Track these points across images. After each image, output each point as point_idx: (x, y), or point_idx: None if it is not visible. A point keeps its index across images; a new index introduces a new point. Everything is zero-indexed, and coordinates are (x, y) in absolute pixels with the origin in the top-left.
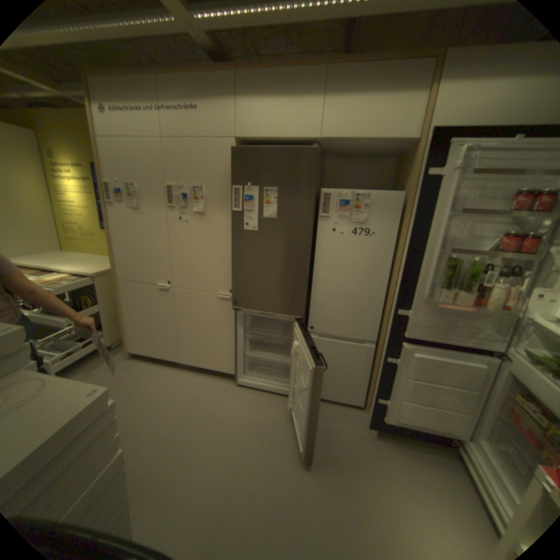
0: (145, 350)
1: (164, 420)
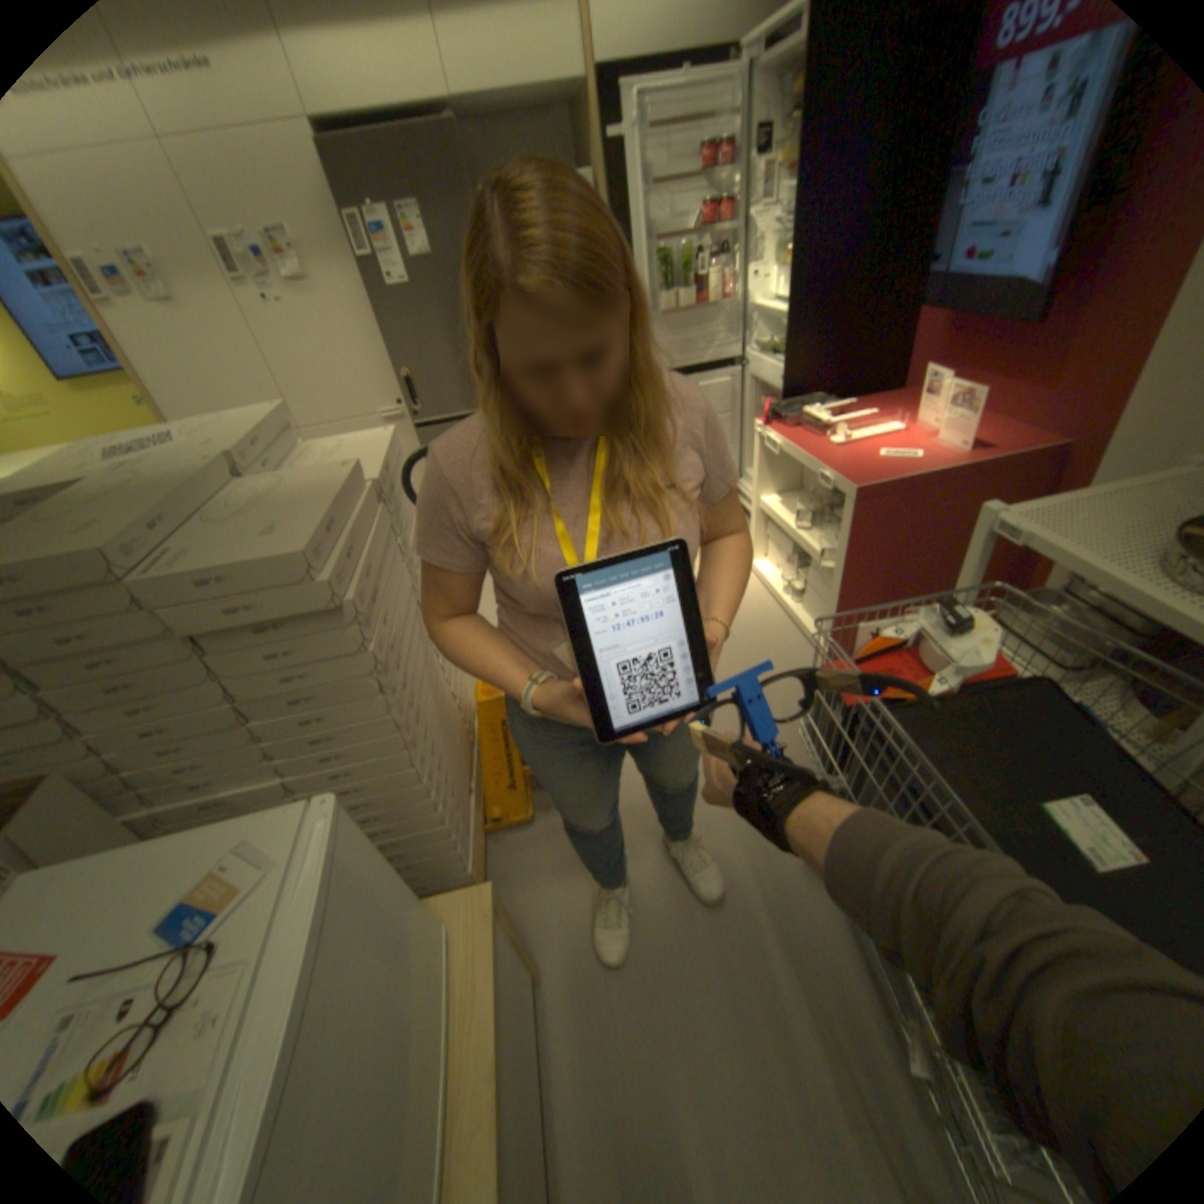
0: None
1: None
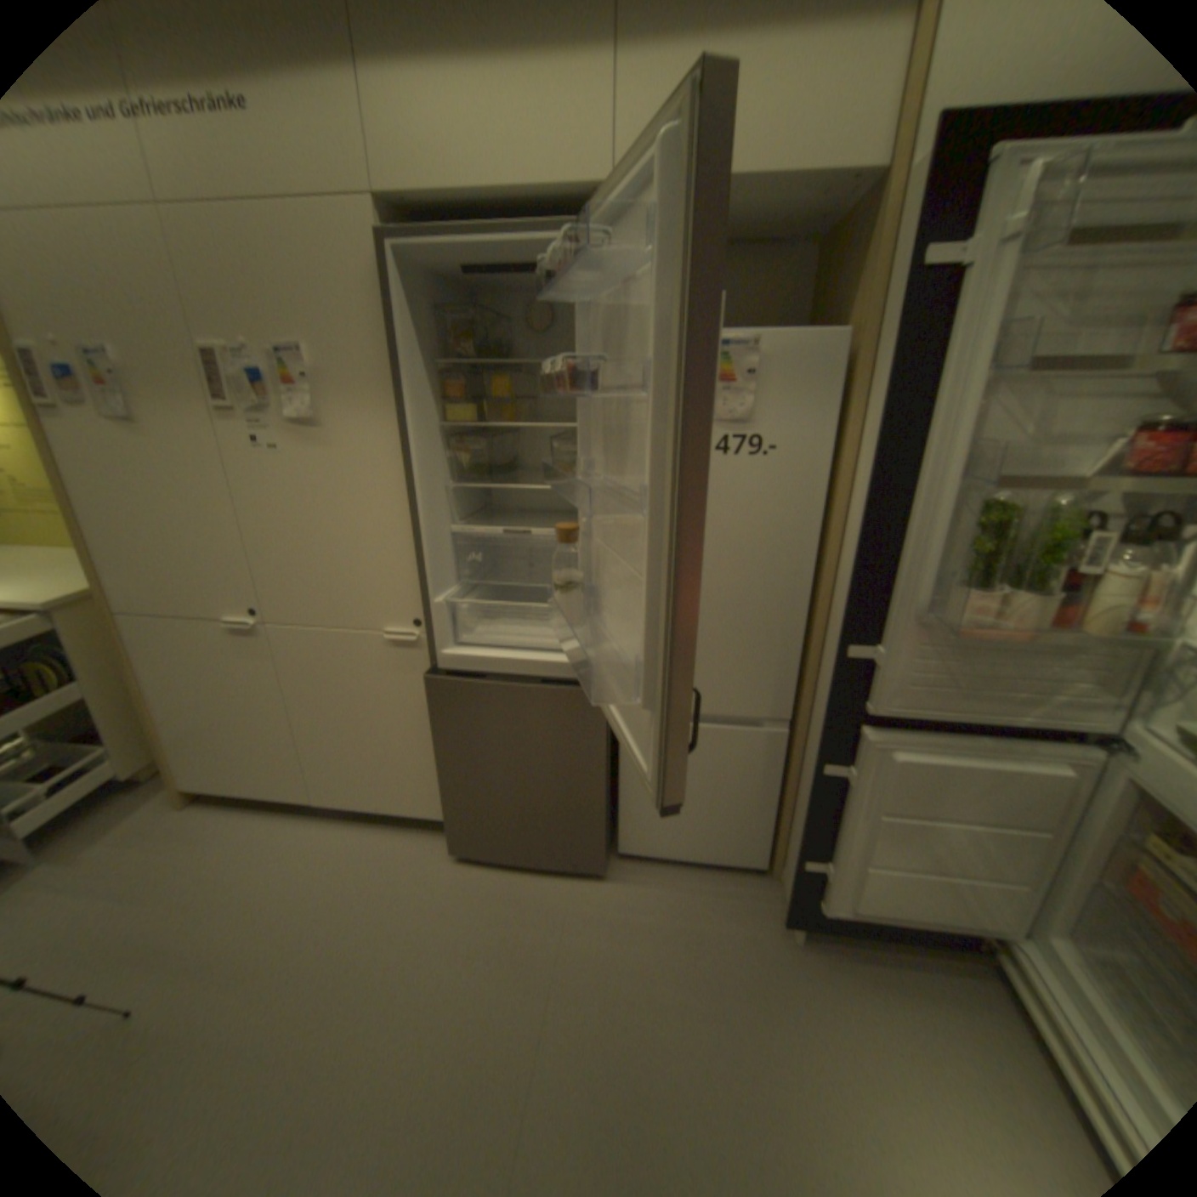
0: (221, 784)
1: (274, 969)
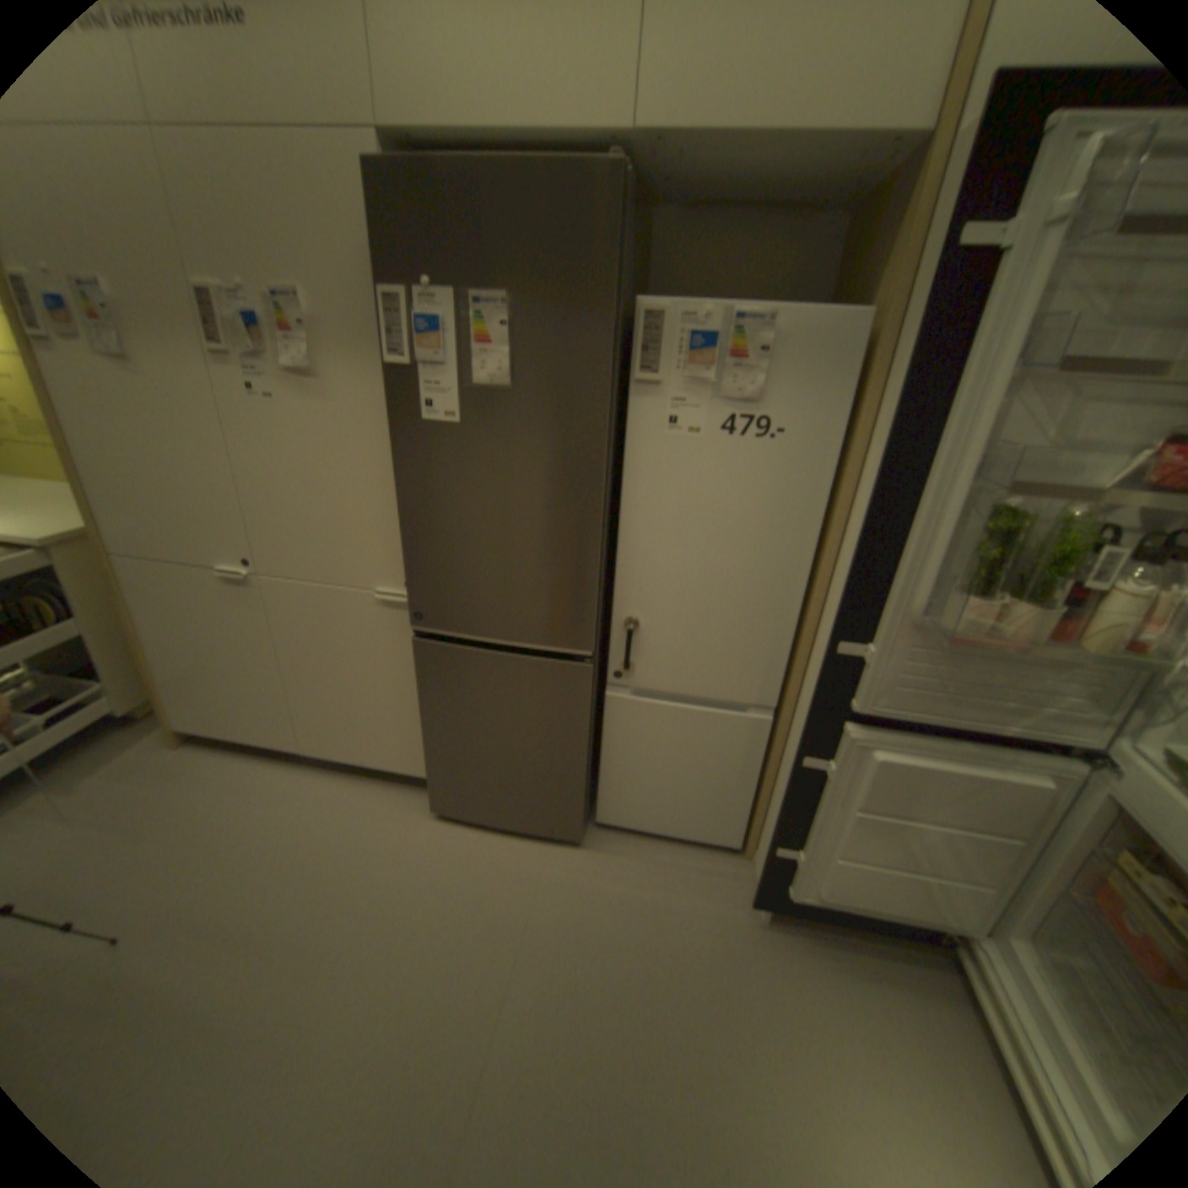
0: (212, 726)
1: (255, 908)
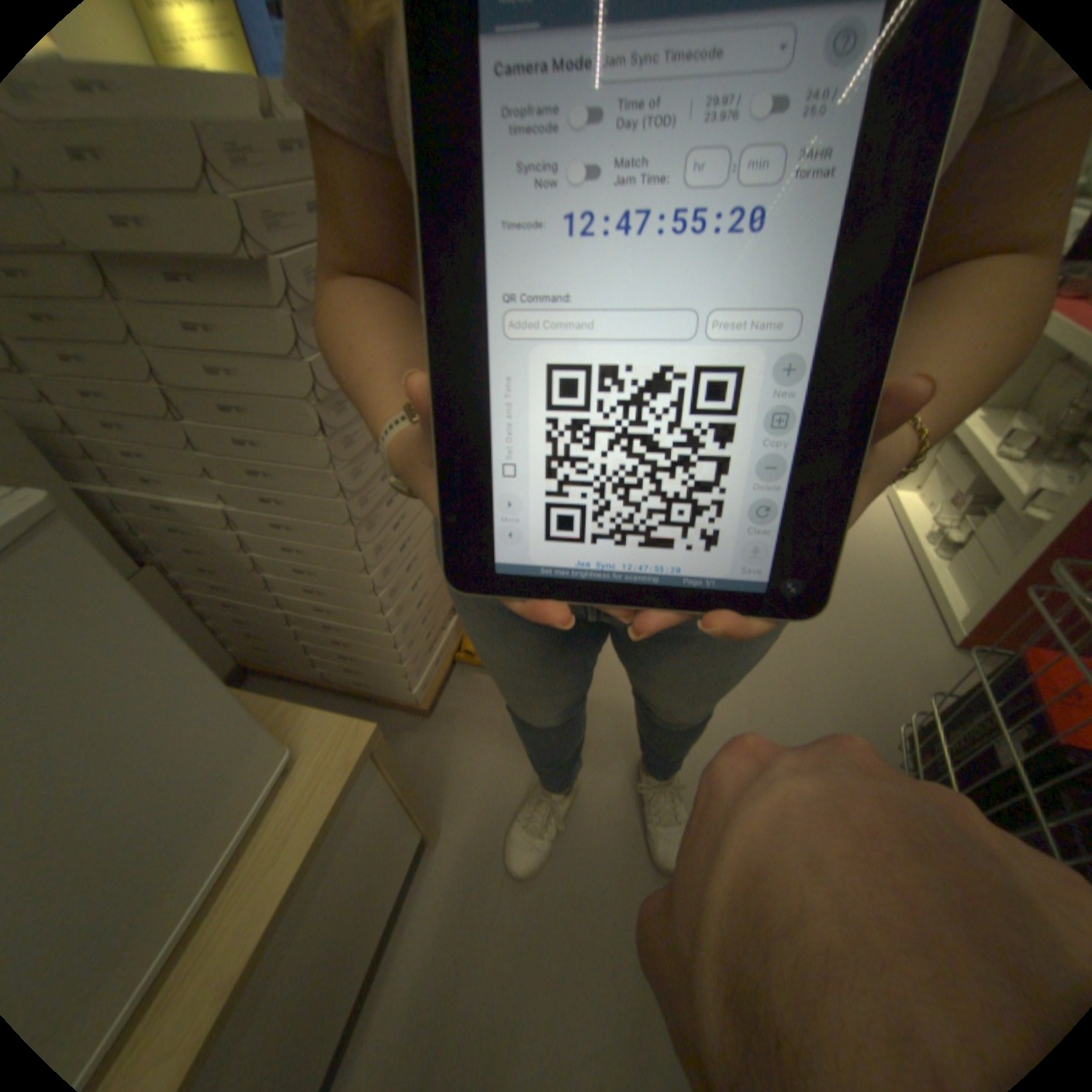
0: None
1: None
